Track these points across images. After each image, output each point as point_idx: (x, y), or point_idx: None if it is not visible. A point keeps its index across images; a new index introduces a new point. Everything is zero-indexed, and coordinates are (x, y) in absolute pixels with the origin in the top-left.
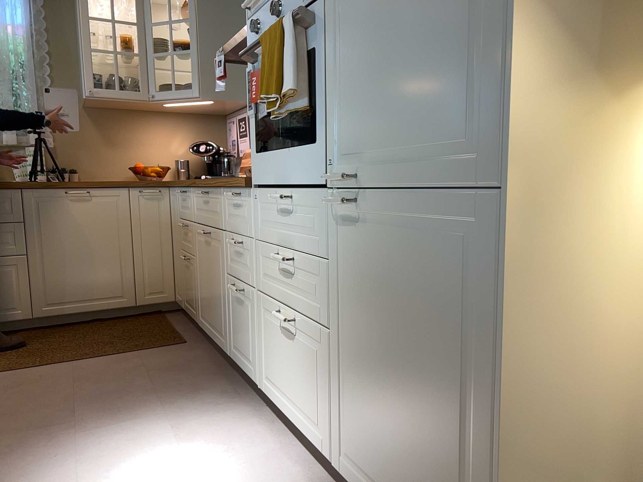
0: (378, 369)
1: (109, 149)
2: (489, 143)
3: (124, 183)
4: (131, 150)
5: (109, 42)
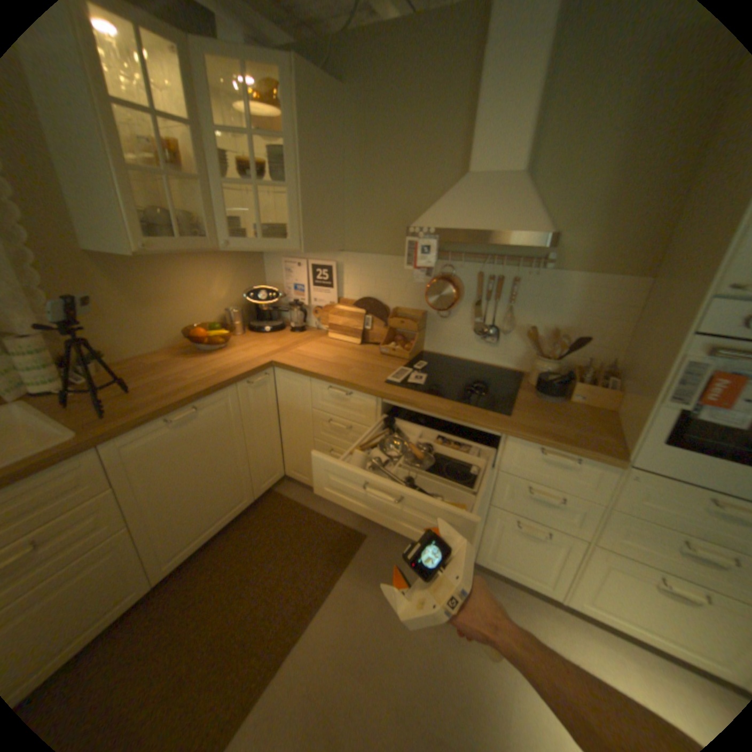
0: None
1: (139, 311)
2: None
3: (234, 381)
4: (168, 306)
5: (143, 149)
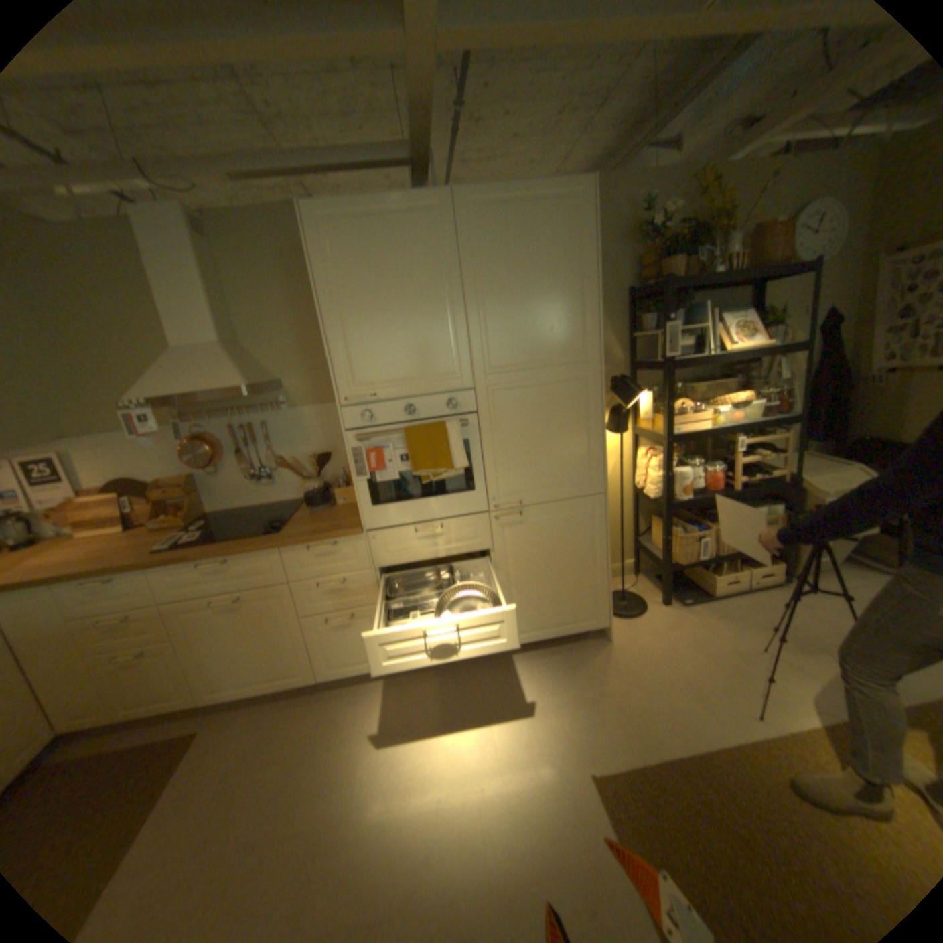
0: (538, 580)
1: None
2: (592, 480)
3: None
4: None
5: None
